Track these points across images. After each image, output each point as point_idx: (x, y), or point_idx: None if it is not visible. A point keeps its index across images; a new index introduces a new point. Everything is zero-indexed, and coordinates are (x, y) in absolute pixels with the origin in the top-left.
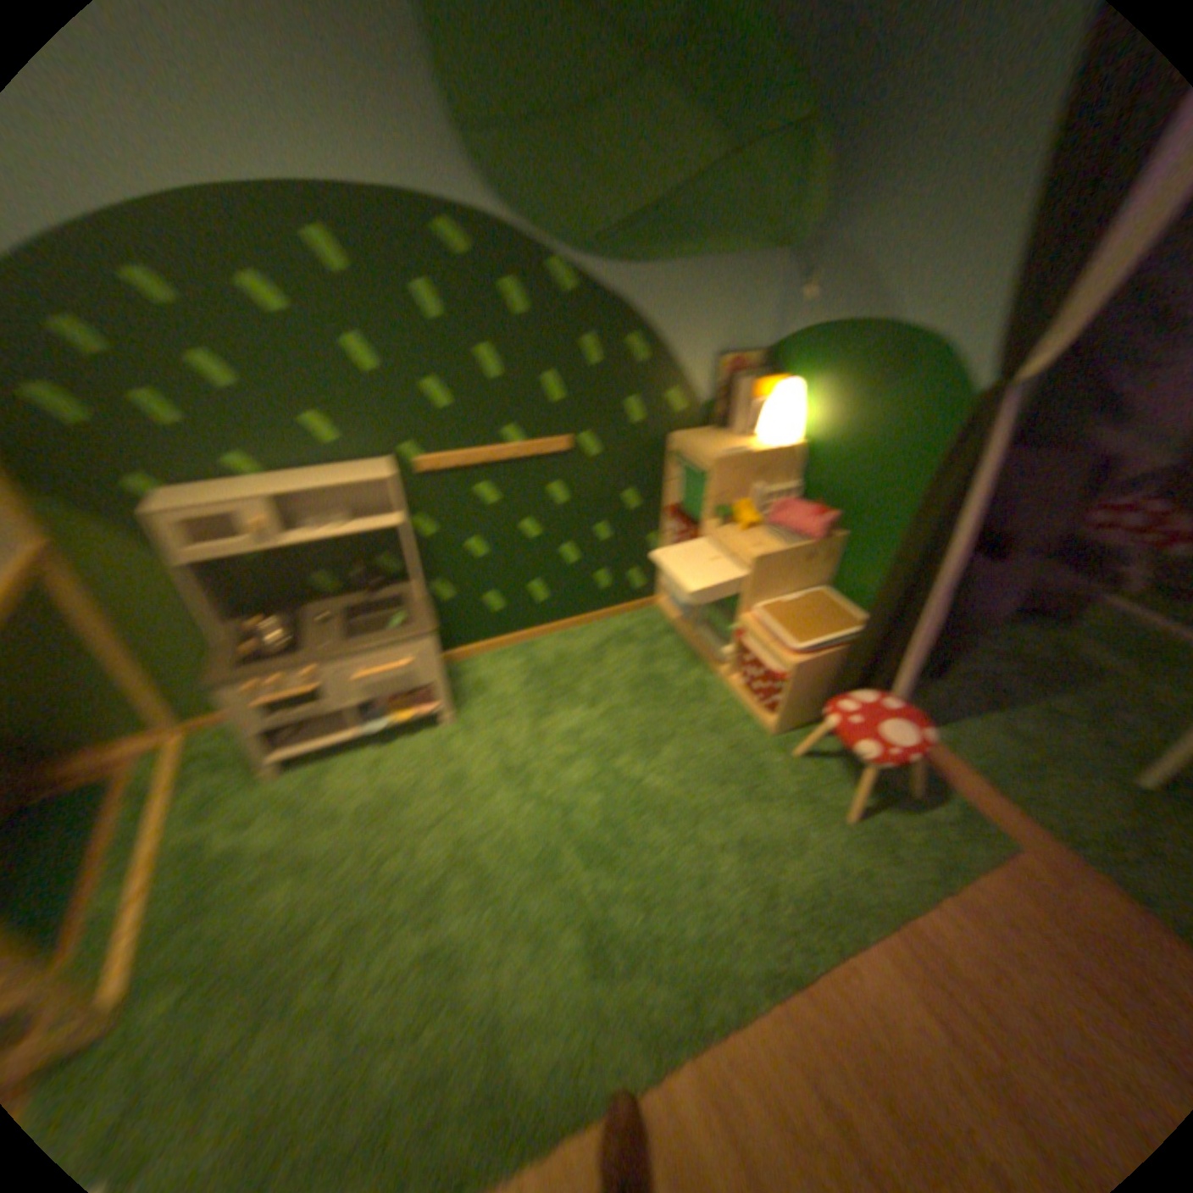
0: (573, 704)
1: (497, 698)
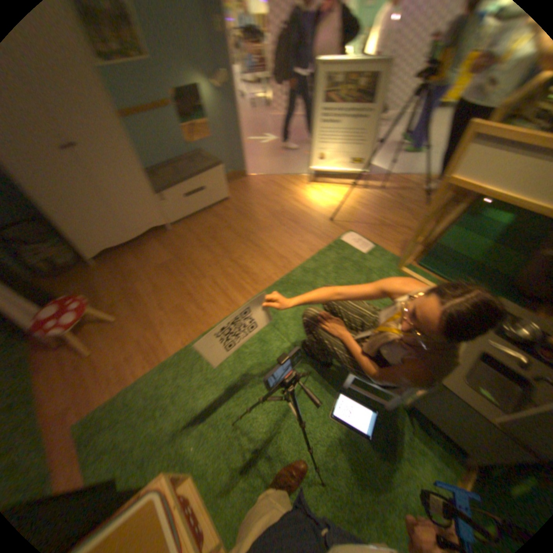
0: (340, 460)
1: (395, 444)
